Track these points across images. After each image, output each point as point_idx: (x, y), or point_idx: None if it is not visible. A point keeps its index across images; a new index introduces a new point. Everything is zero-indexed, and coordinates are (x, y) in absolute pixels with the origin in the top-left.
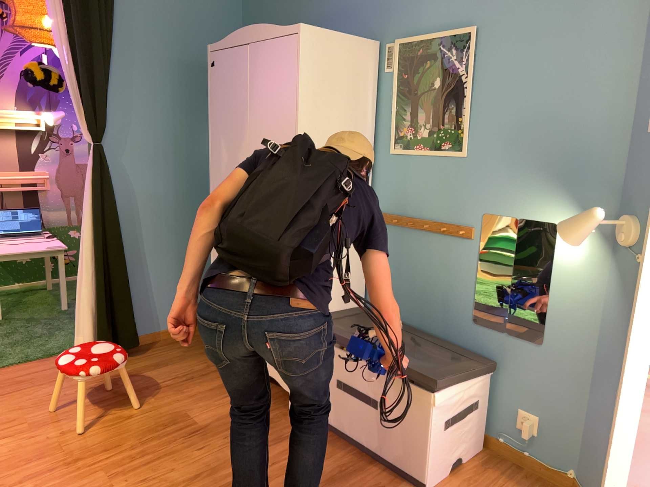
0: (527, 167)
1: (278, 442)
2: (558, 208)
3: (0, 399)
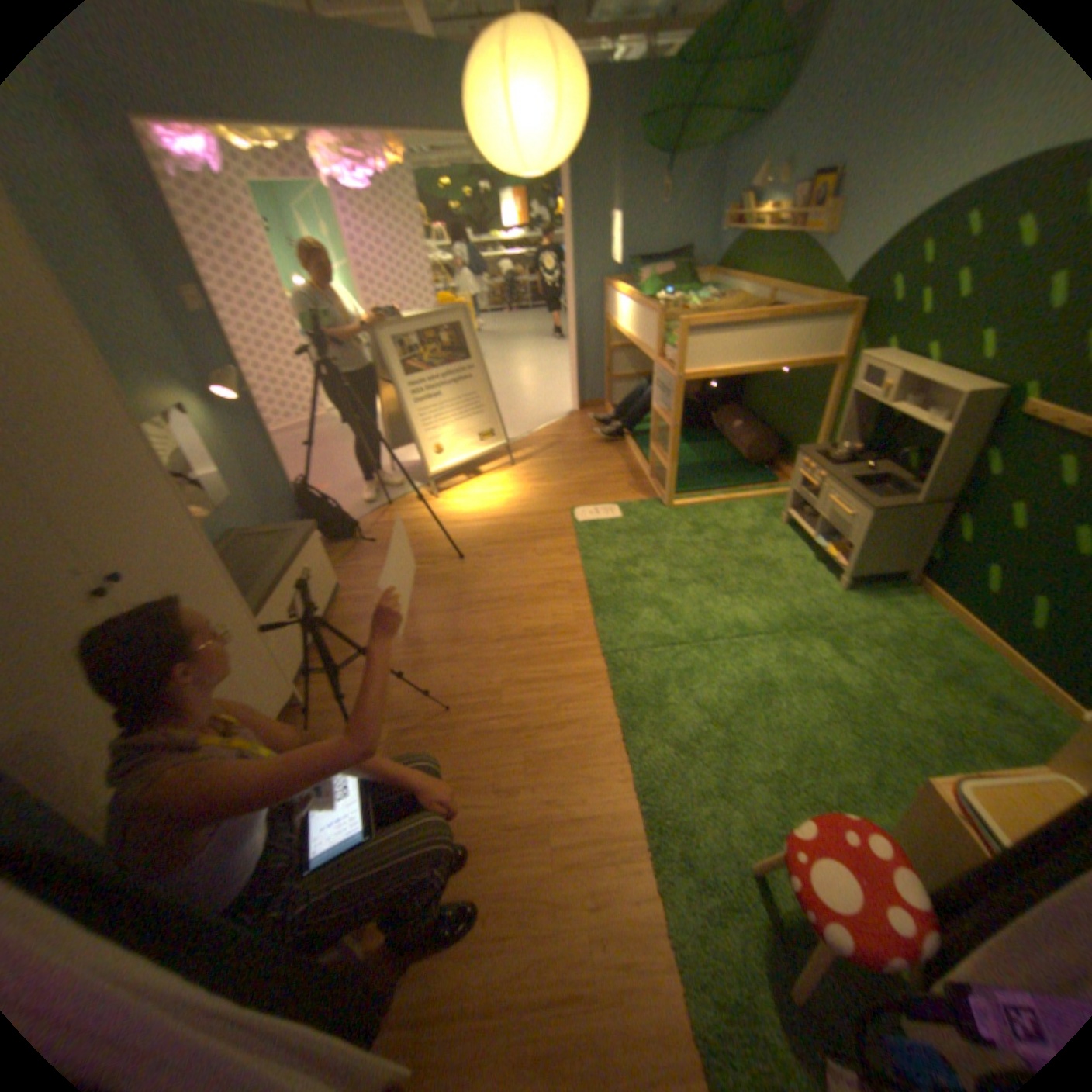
0: (133, 366)
1: (355, 668)
2: (171, 391)
3: (573, 972)
